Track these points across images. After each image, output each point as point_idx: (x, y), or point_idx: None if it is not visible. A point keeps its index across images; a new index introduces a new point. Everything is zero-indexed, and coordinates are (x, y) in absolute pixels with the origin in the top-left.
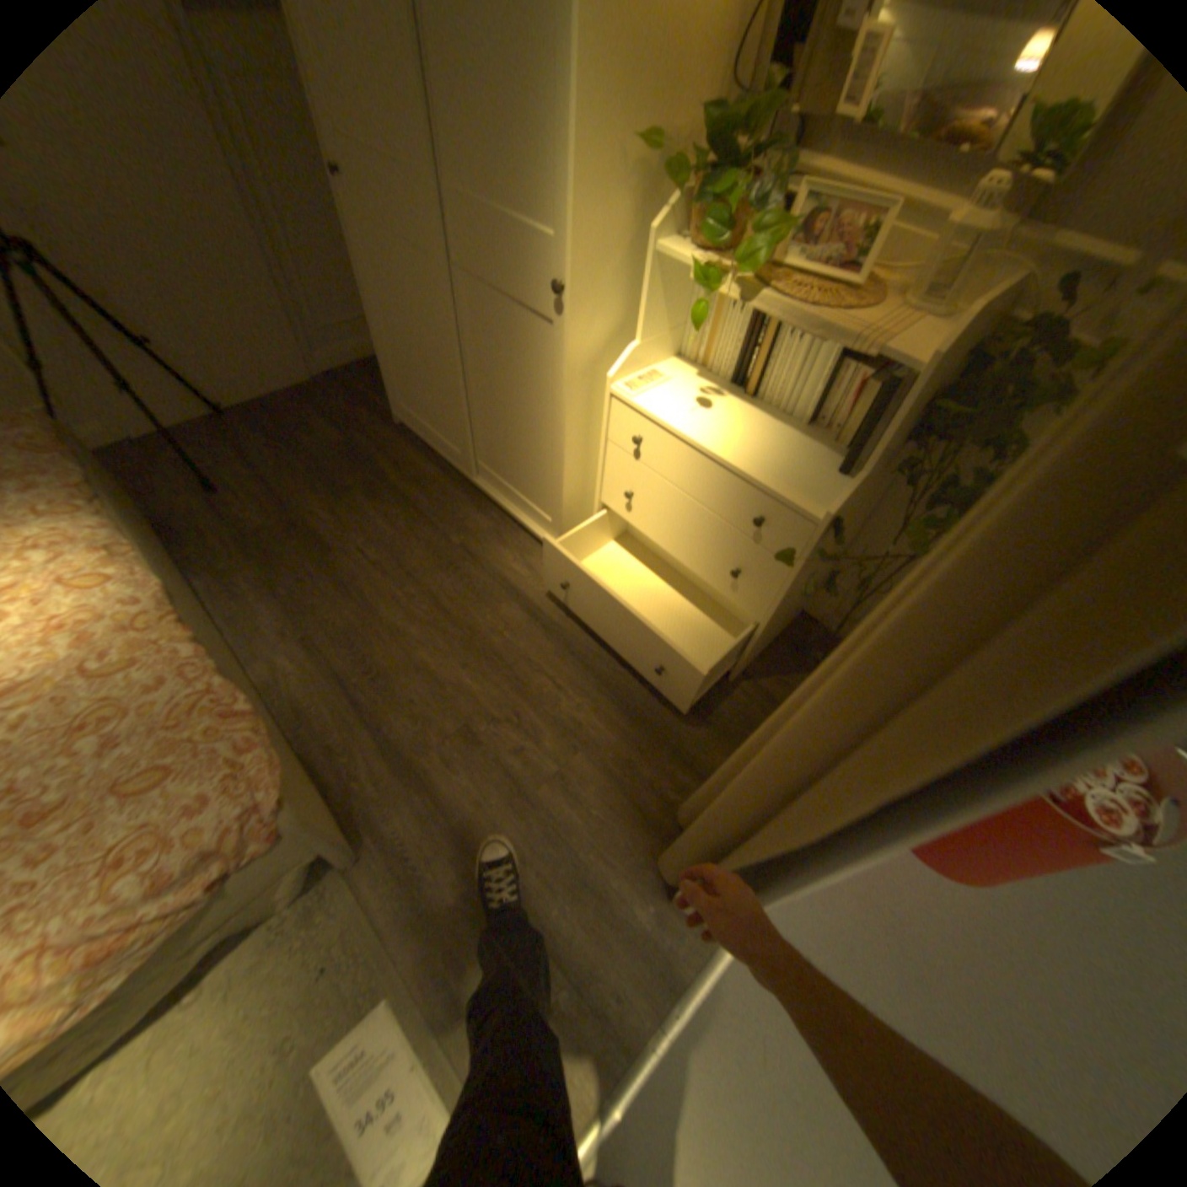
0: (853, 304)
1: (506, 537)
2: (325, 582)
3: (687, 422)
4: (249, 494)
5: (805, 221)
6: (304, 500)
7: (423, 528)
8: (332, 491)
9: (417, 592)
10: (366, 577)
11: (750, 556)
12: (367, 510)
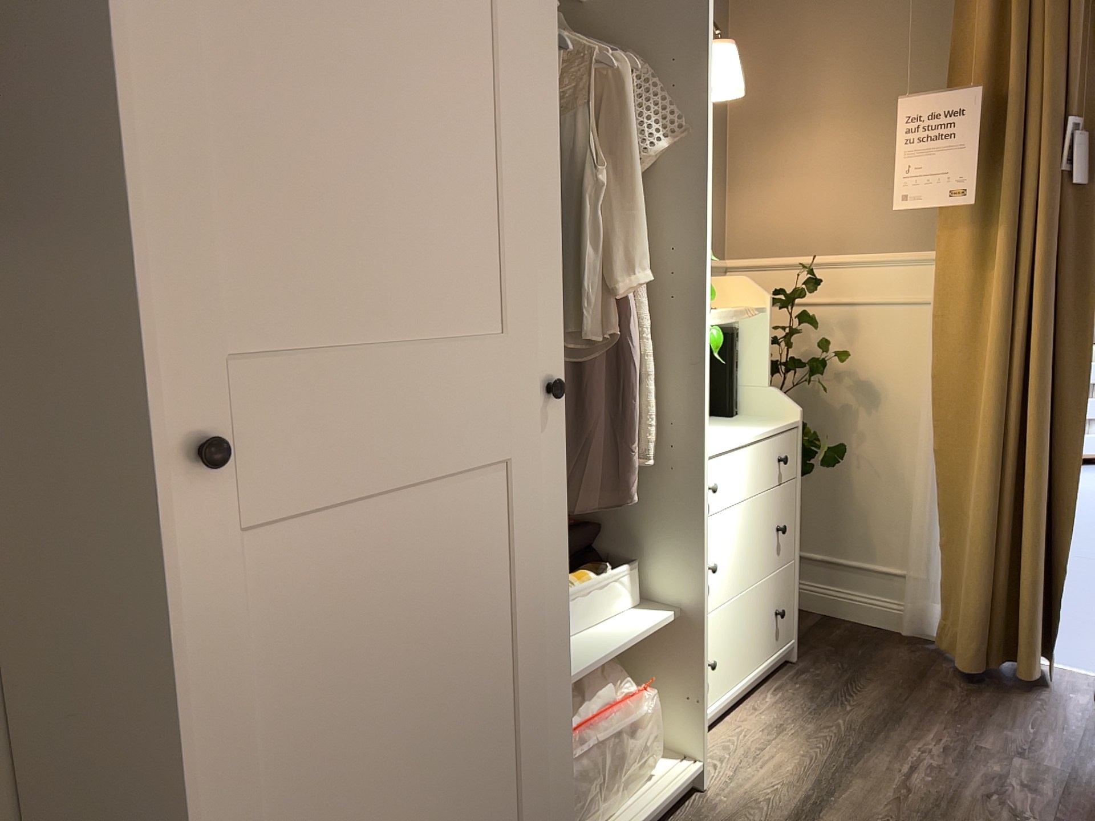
0: None
1: None
2: None
3: (713, 440)
4: None
5: None
6: None
7: None
8: None
9: None
10: None
11: (775, 500)
12: None
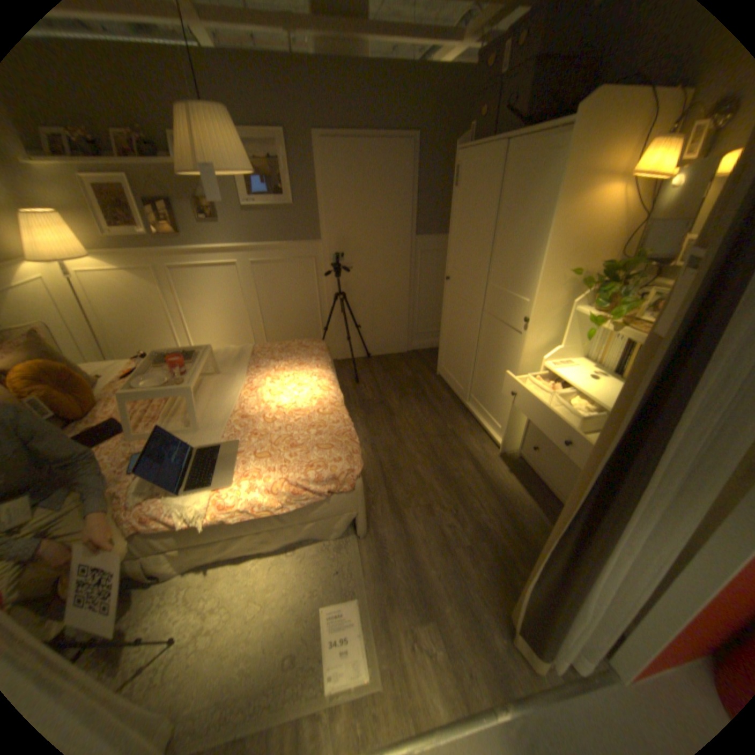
0: None
1: (474, 432)
2: (387, 426)
3: (582, 382)
4: (369, 387)
5: (660, 304)
6: (389, 394)
7: (435, 417)
8: (401, 393)
9: (424, 442)
10: (404, 429)
11: None
12: (413, 404)
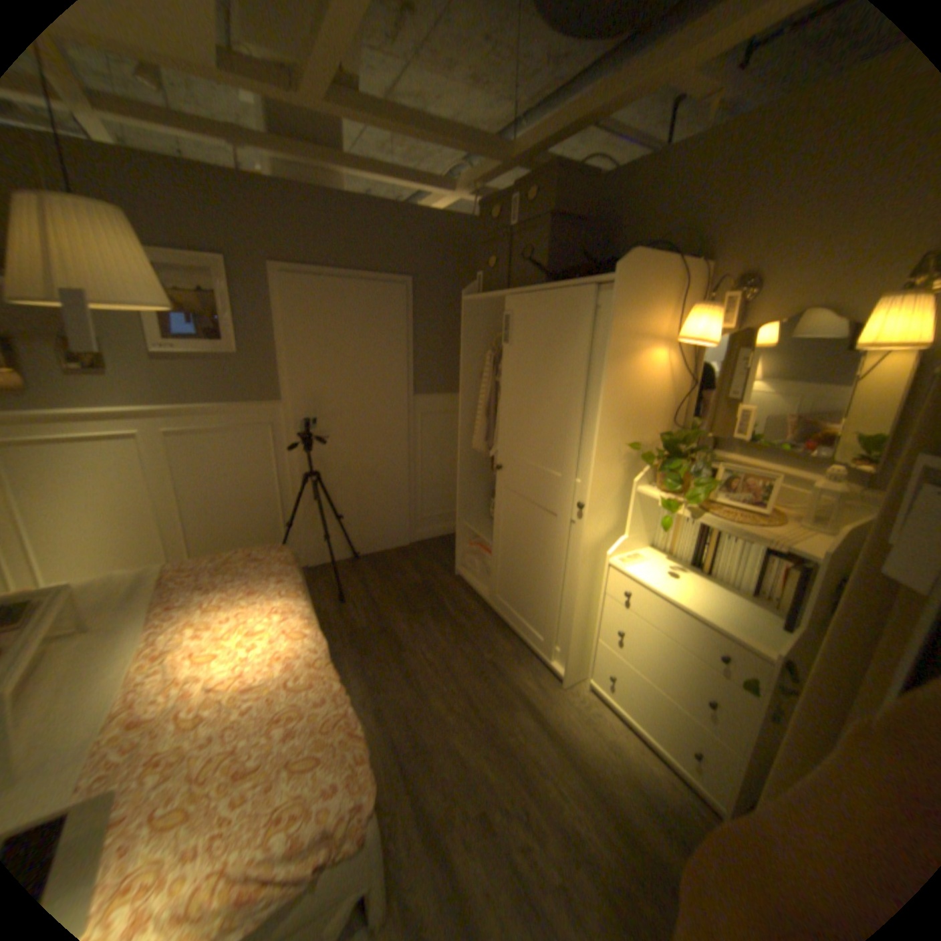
0: (766, 524)
1: (523, 659)
2: (397, 670)
3: (664, 585)
4: (363, 605)
5: (727, 481)
6: (393, 613)
7: (465, 643)
8: (411, 610)
9: (457, 689)
10: (424, 671)
11: (725, 690)
12: (431, 625)
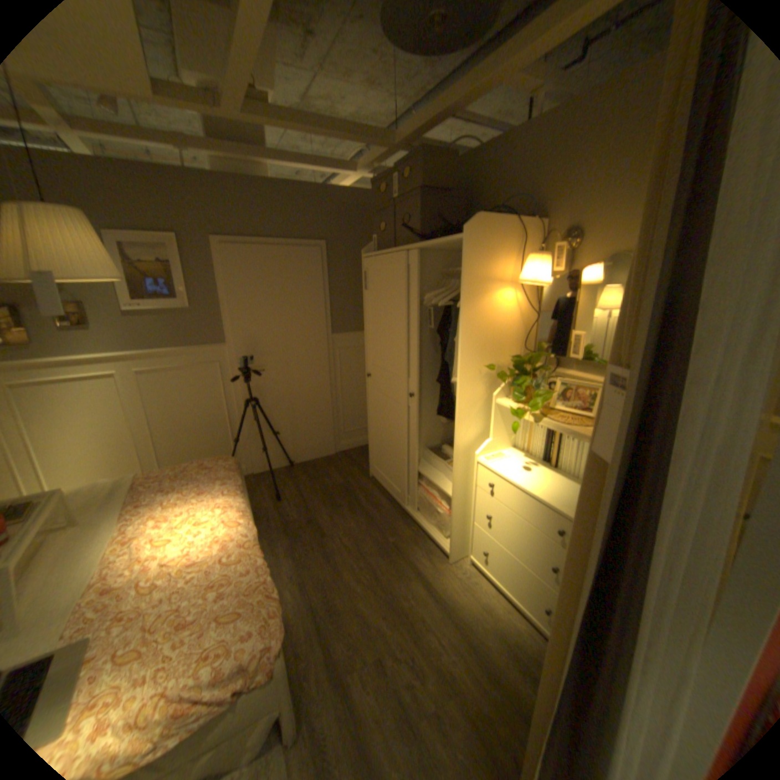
0: (589, 425)
1: (419, 541)
2: (317, 553)
3: (516, 477)
4: (294, 503)
5: (566, 392)
6: (318, 509)
7: (373, 531)
8: (332, 506)
9: (364, 566)
10: (339, 553)
11: (562, 558)
12: (347, 517)
